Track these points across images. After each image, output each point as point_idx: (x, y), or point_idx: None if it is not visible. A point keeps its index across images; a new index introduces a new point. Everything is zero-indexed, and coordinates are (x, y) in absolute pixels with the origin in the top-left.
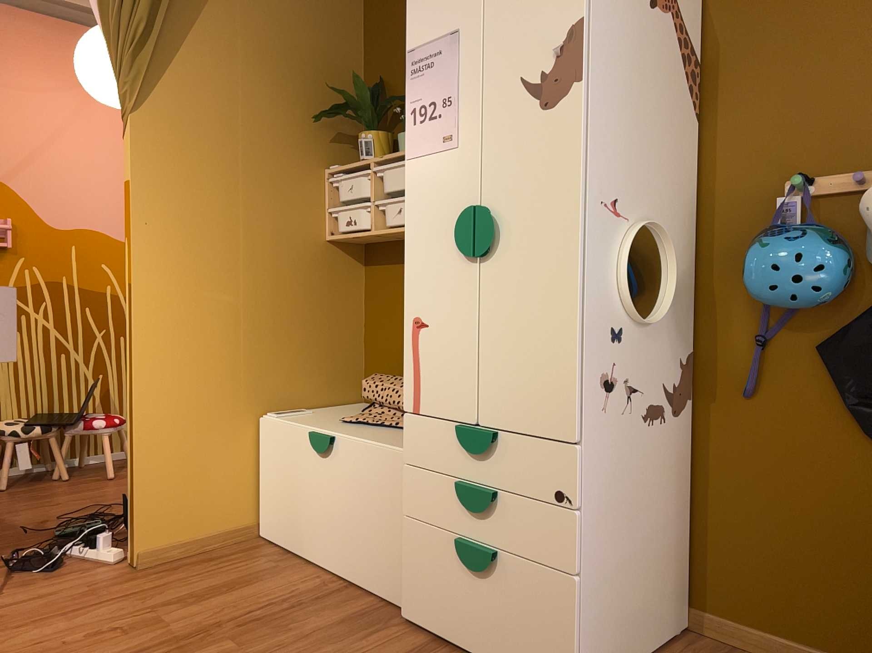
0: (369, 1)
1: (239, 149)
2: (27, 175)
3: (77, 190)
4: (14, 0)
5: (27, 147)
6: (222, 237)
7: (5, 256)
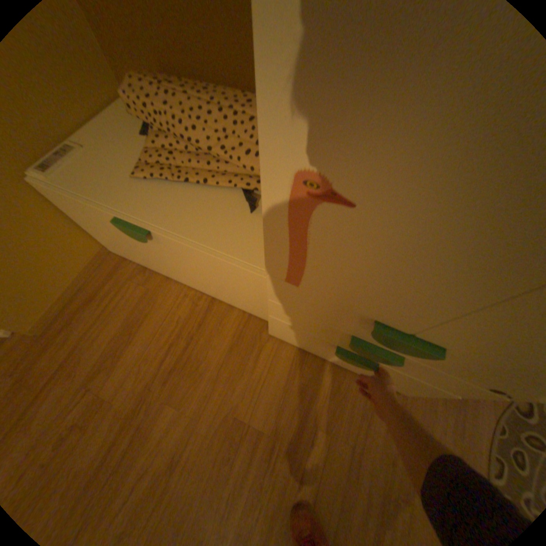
0: None
1: None
2: None
3: None
4: None
5: None
6: None
7: None
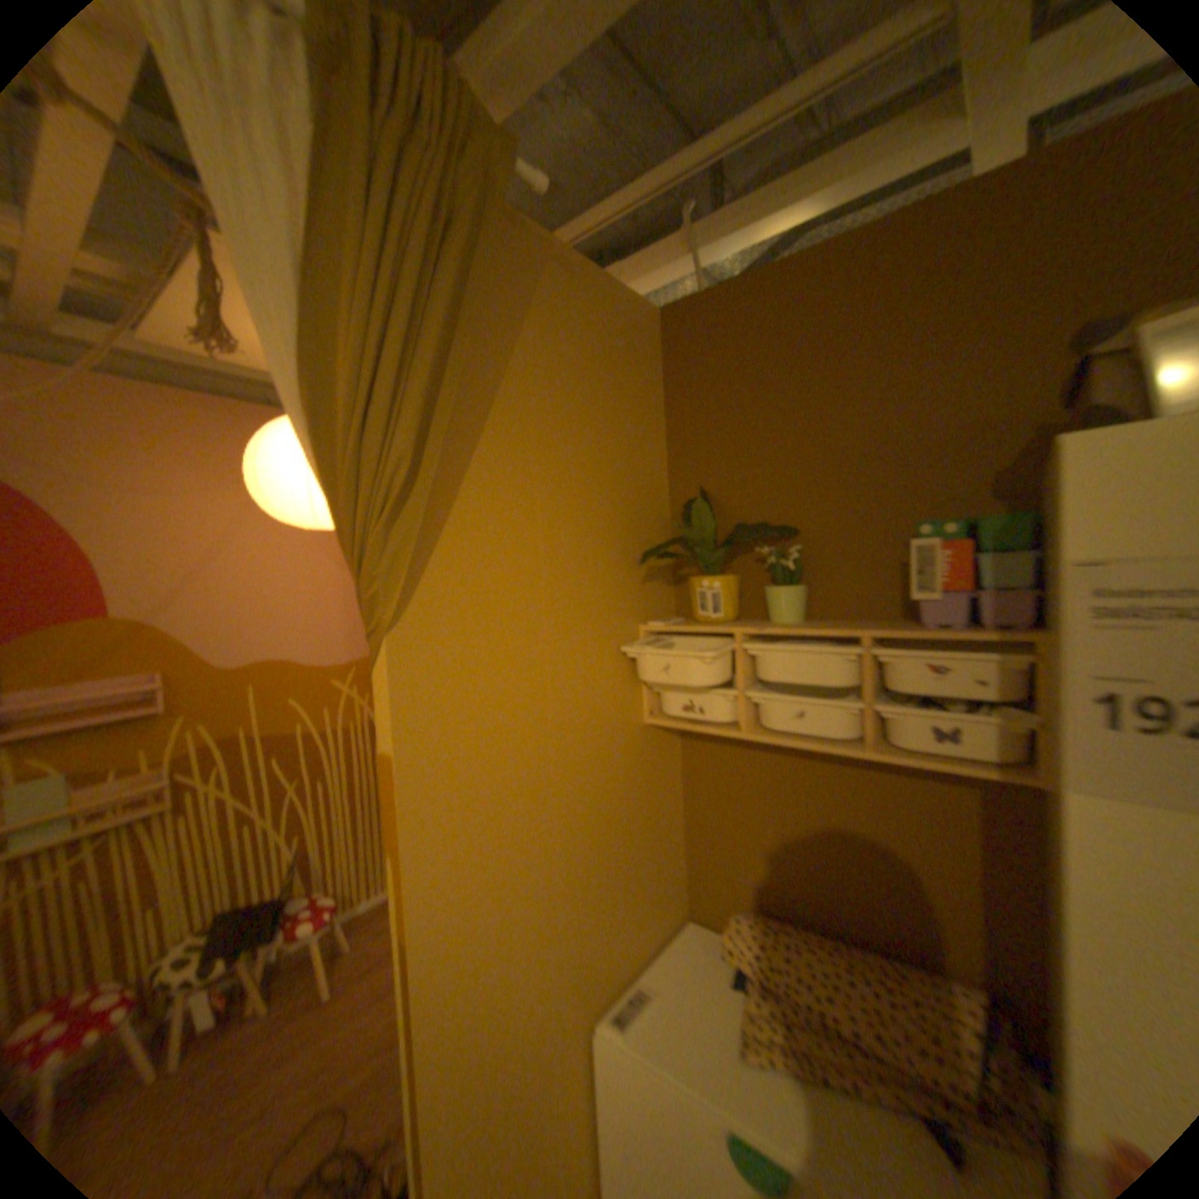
0: (672, 378)
1: (544, 632)
2: (176, 606)
3: (247, 613)
4: (137, 367)
5: (172, 569)
6: (531, 785)
7: (152, 722)
